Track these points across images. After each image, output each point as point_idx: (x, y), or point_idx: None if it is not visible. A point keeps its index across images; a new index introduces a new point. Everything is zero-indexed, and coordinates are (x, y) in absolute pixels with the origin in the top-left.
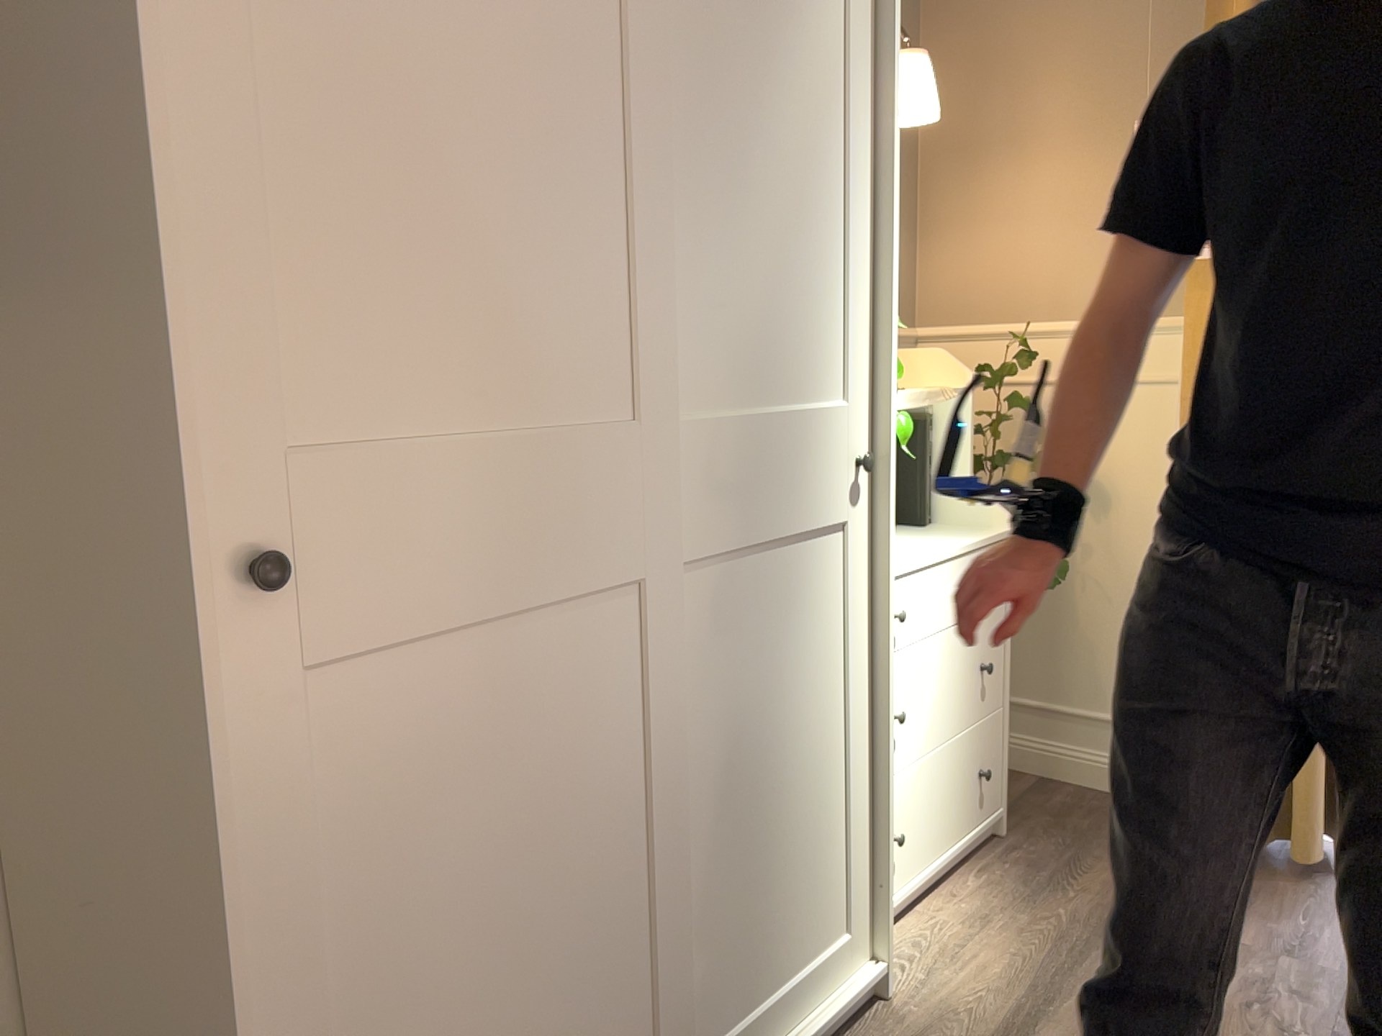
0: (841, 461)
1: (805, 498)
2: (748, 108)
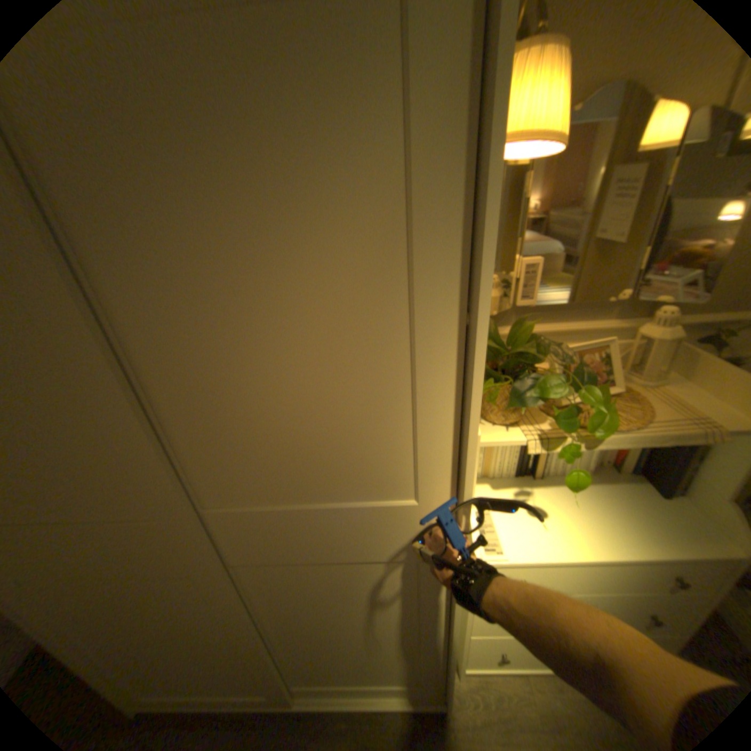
0: (401, 535)
1: (356, 550)
2: (229, 316)
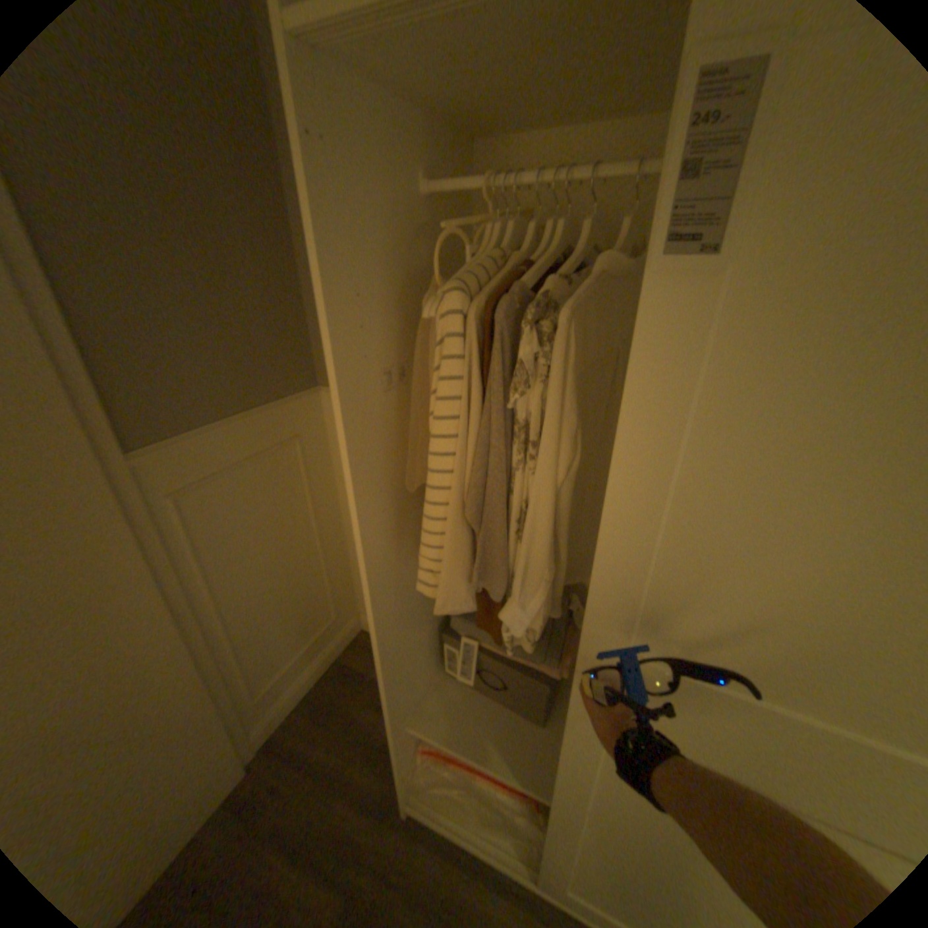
0: None
1: None
2: None
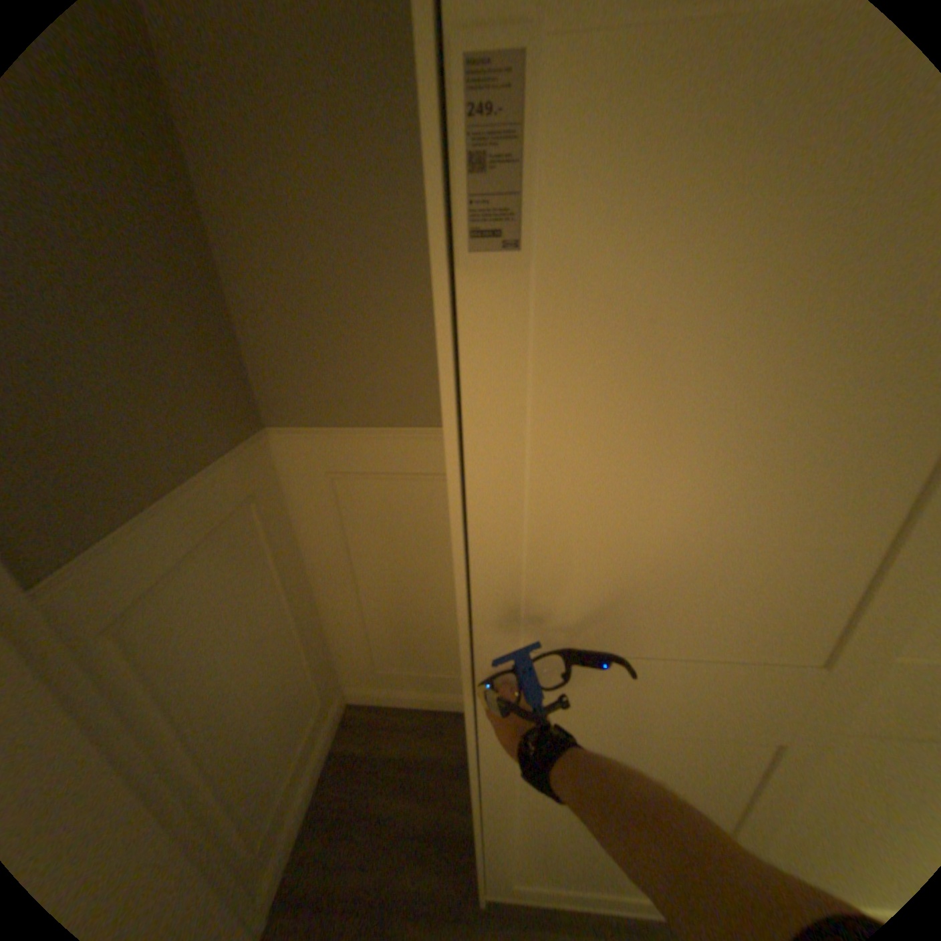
0: None
1: None
2: None
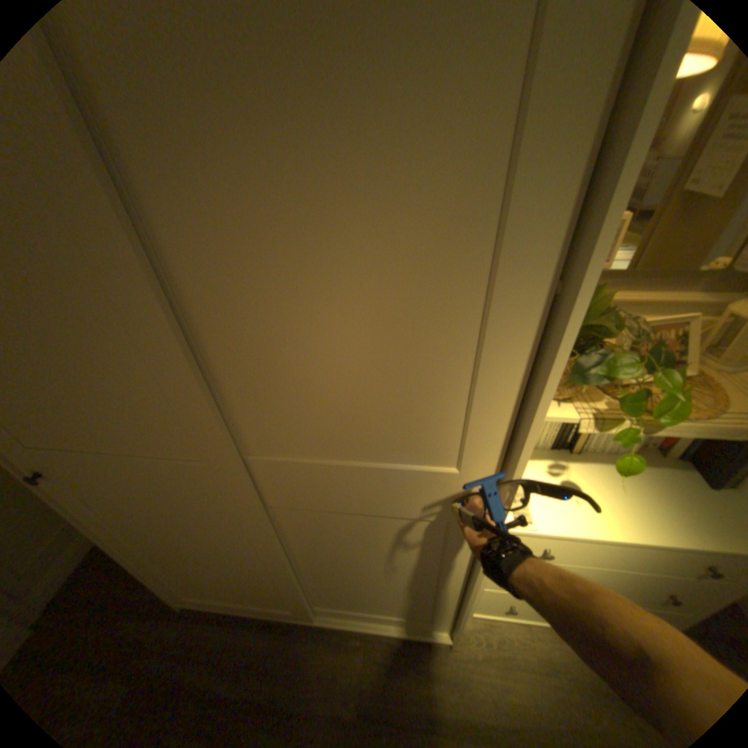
0: (439, 499)
1: (391, 507)
2: (290, 265)
